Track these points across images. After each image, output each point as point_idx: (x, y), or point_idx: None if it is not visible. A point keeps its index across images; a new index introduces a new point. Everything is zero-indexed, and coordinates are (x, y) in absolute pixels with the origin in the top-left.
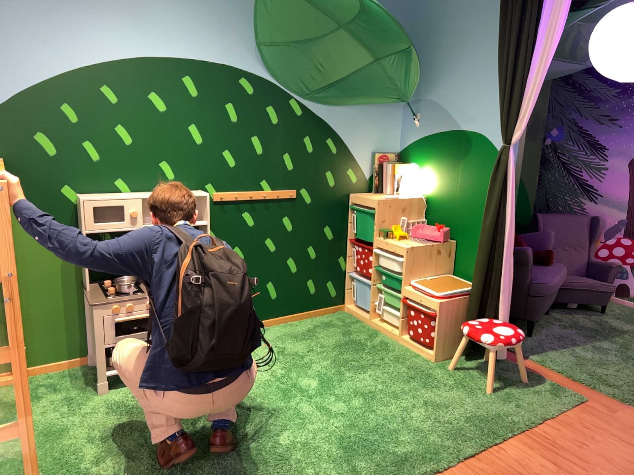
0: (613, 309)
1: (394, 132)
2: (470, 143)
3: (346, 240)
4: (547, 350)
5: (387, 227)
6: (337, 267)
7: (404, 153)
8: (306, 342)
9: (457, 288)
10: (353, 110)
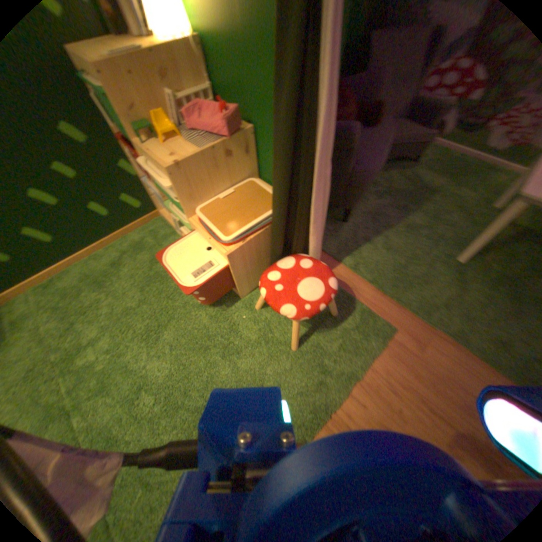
0: (430, 154)
1: None
2: None
3: (111, 133)
4: (365, 244)
5: (144, 113)
6: (121, 173)
7: None
8: (103, 291)
9: (258, 215)
10: None
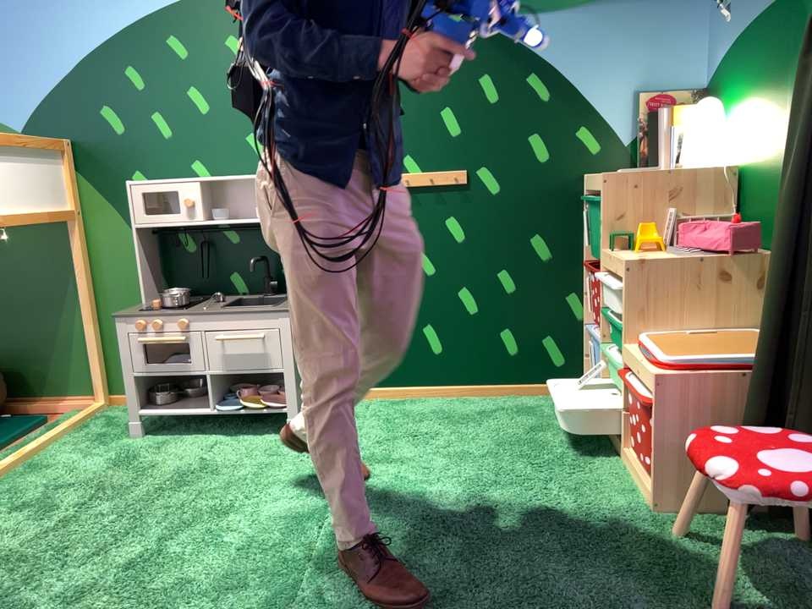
0: None
1: (687, 43)
2: (803, 3)
3: (576, 262)
4: None
5: (627, 228)
6: (561, 312)
7: (707, 81)
8: (447, 432)
9: (734, 356)
10: (580, 10)
